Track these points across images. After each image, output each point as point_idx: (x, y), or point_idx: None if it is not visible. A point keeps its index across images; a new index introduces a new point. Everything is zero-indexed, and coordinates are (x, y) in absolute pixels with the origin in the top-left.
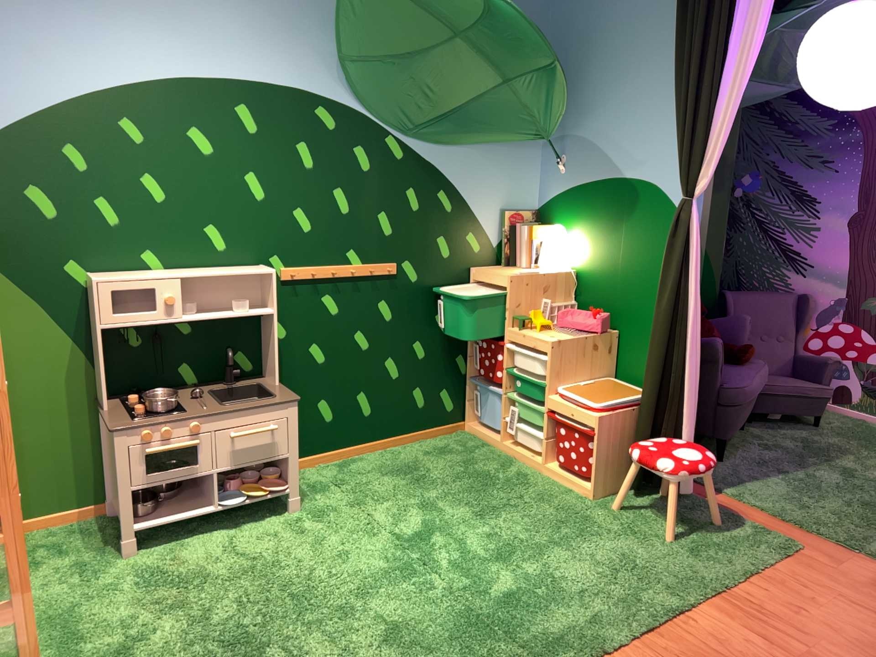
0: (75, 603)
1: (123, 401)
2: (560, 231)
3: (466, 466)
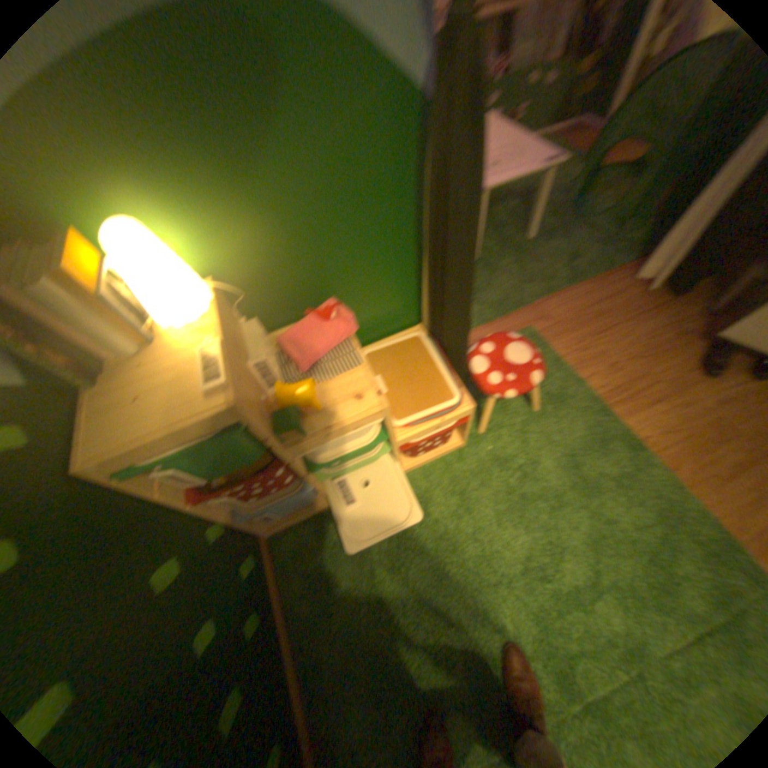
0: None
1: None
2: (138, 228)
3: (370, 560)
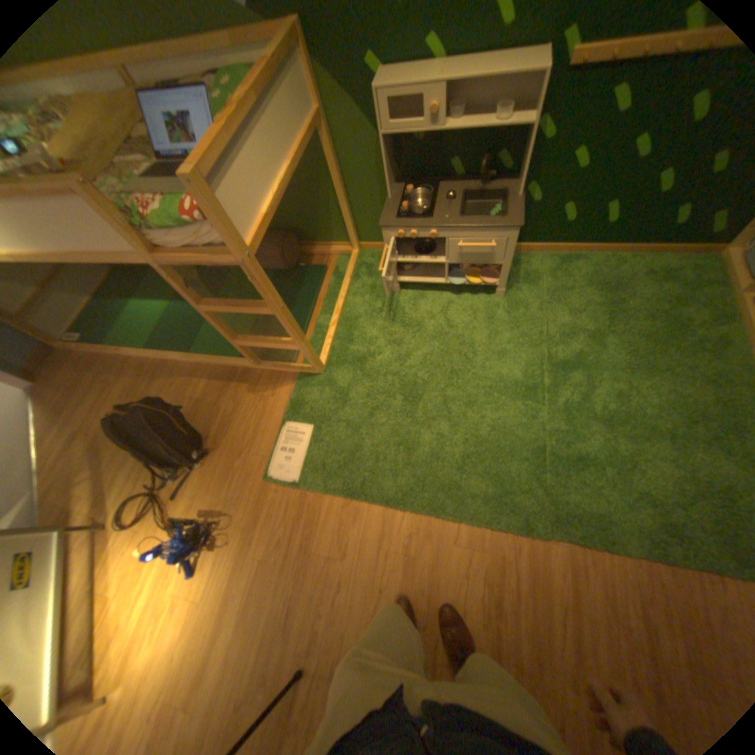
0: (359, 315)
1: (405, 189)
2: None
3: (675, 305)
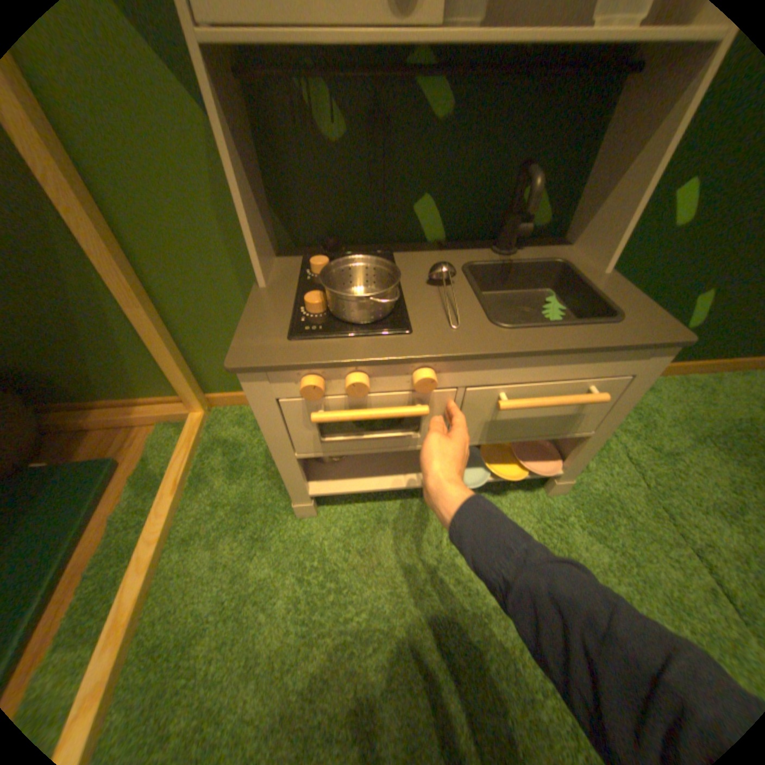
0: (202, 618)
1: (309, 266)
2: None
3: None
